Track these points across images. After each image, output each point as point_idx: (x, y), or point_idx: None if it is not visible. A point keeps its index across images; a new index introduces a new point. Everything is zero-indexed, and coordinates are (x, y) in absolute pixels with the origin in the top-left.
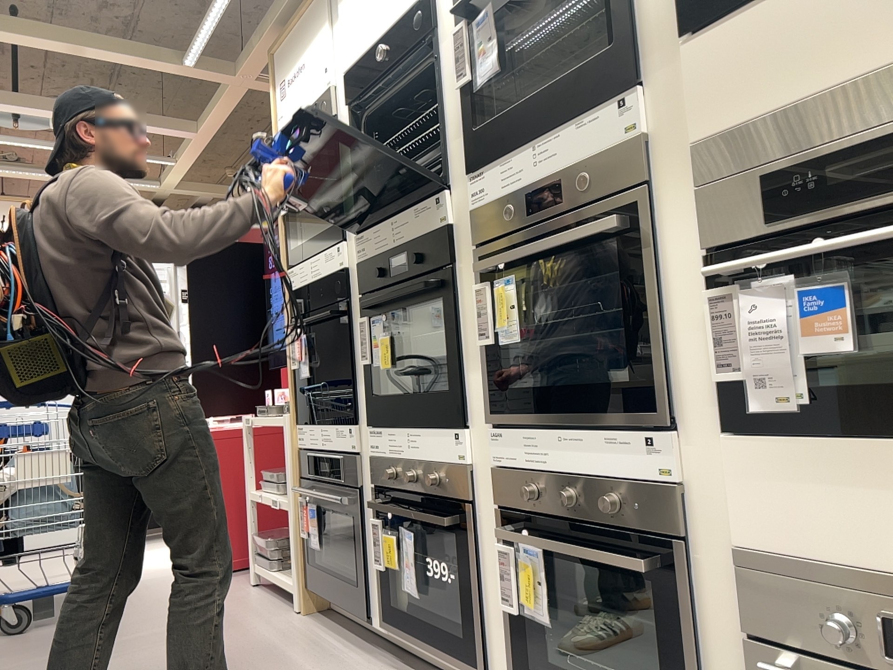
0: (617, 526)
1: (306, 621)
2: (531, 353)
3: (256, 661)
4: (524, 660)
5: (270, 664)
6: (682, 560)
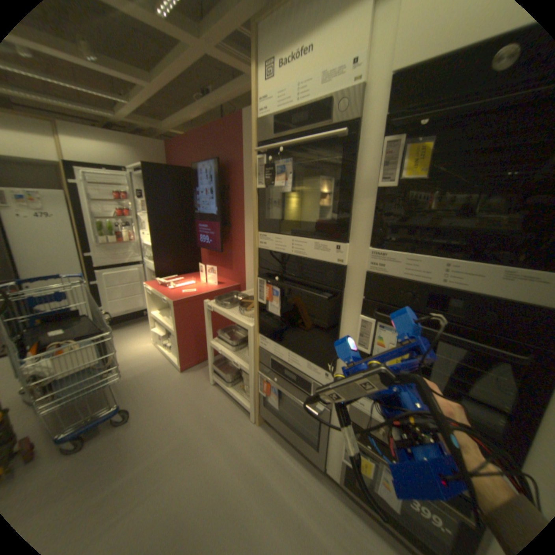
0: None
1: (263, 435)
2: None
3: (256, 497)
4: None
5: (267, 502)
6: None
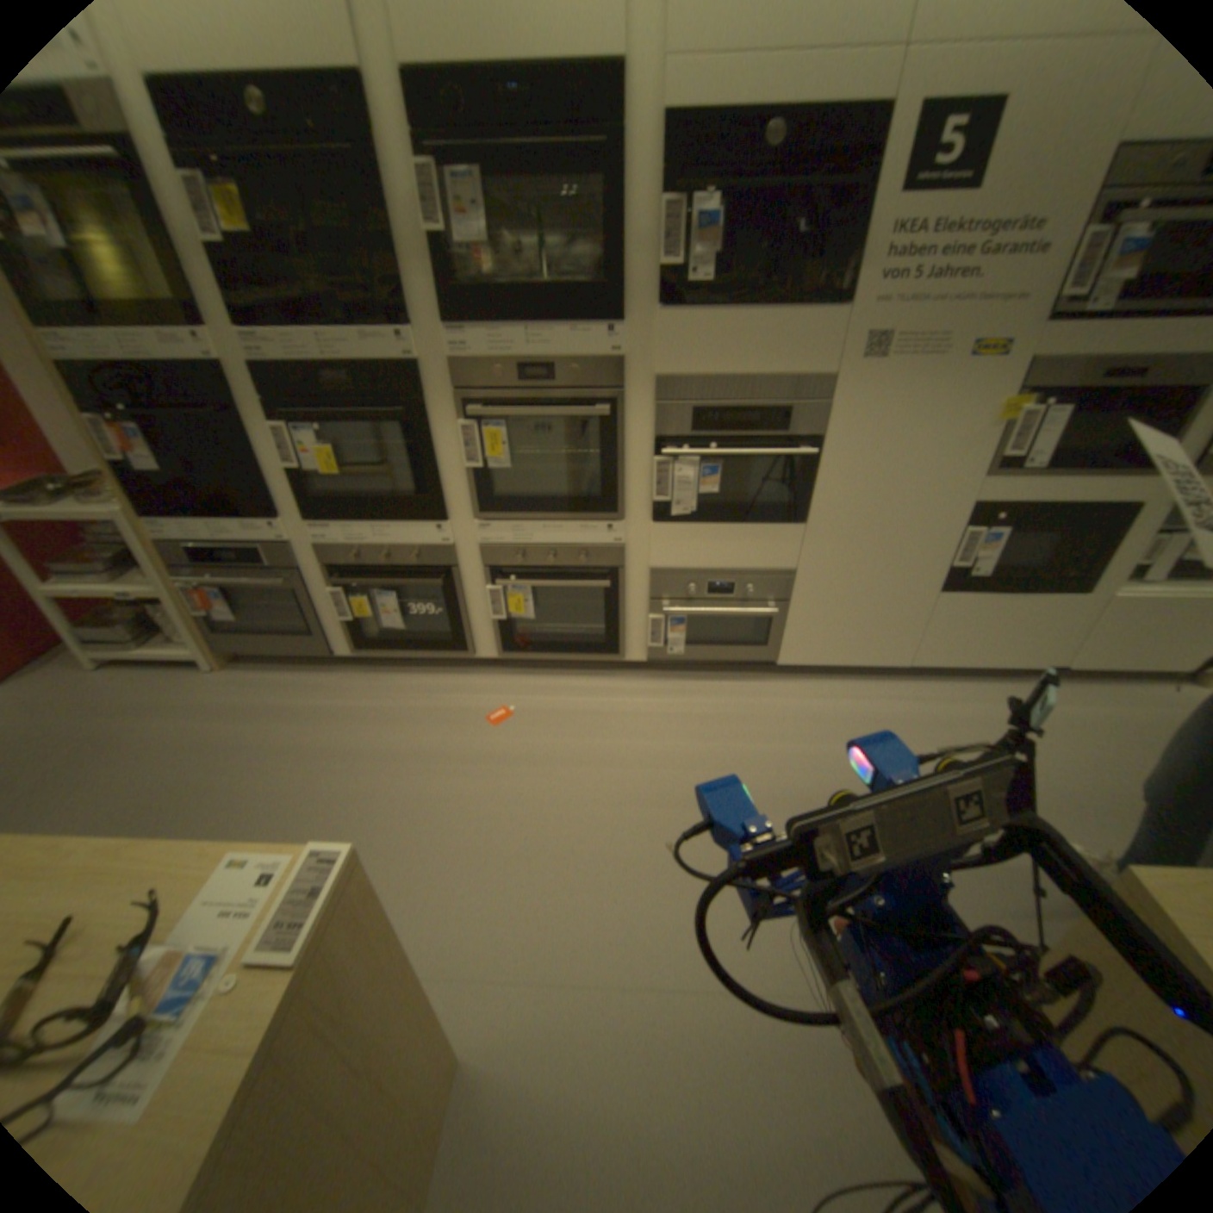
0: (581, 568)
1: (230, 678)
2: (503, 472)
3: (245, 725)
4: (501, 639)
5: (263, 720)
6: (619, 578)
